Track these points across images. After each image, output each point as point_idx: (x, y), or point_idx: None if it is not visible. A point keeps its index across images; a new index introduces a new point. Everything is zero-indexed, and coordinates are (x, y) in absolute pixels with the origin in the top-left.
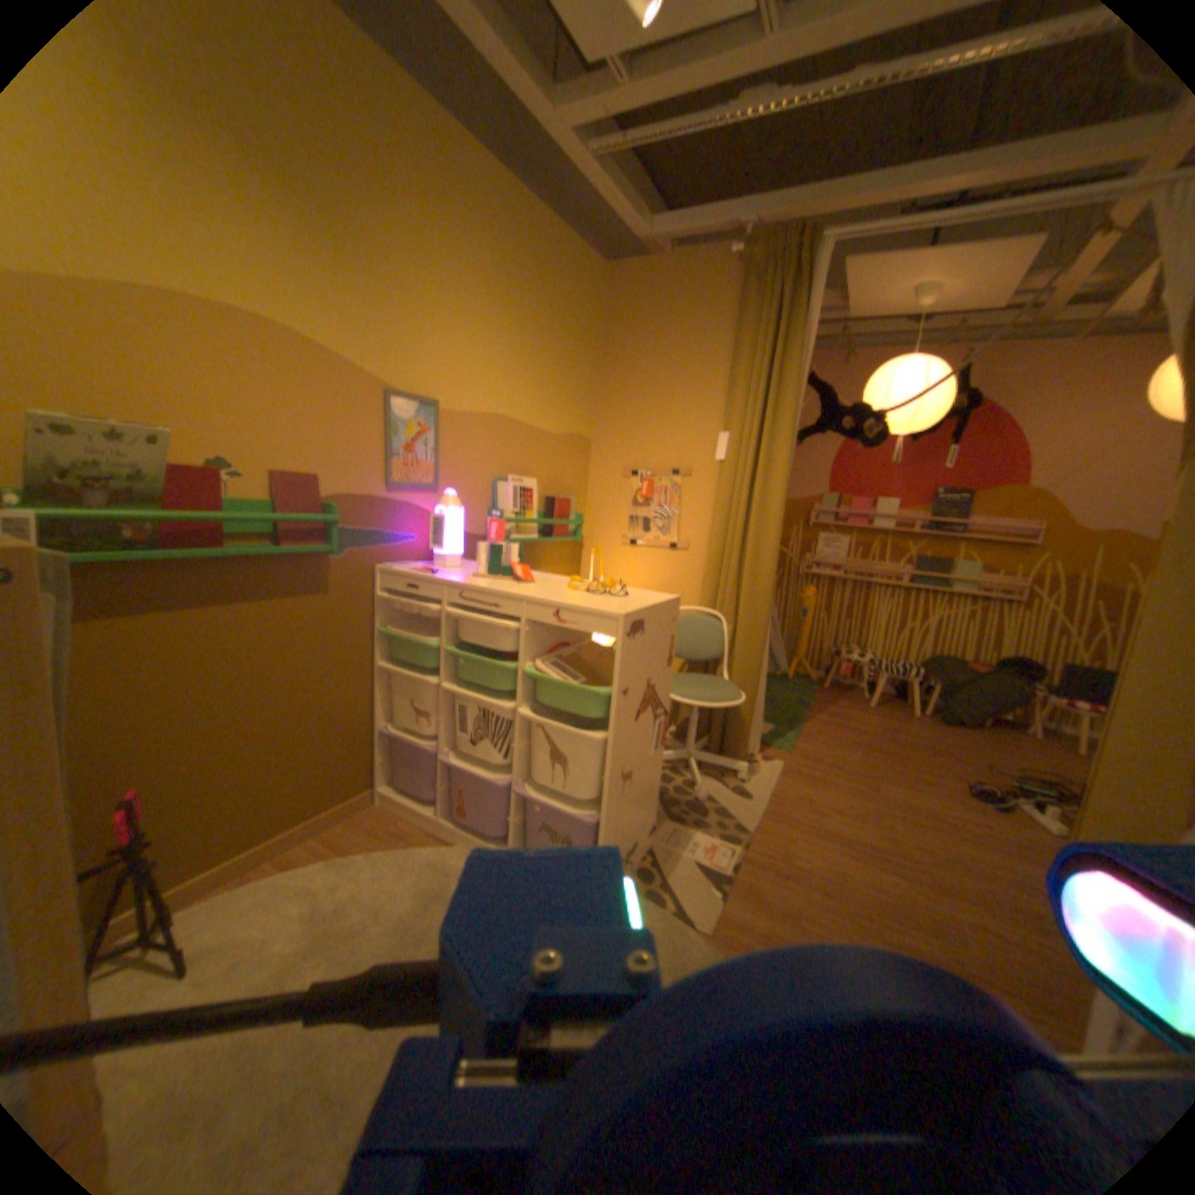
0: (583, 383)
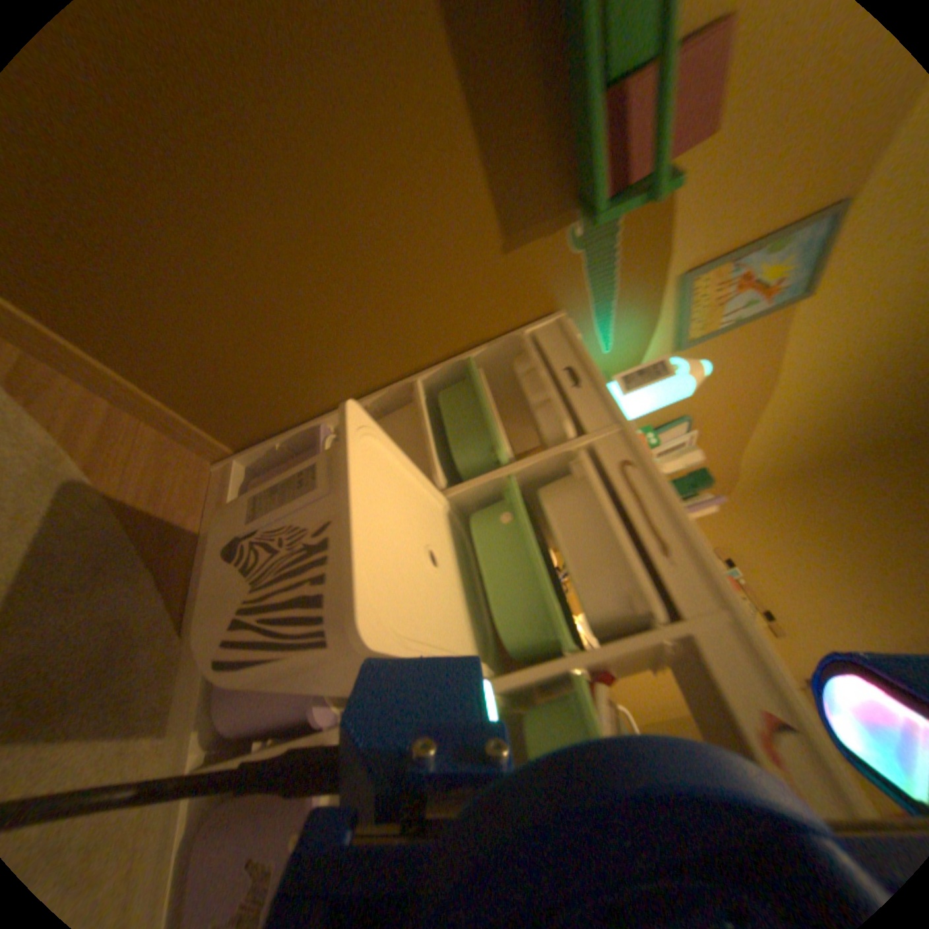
0: (800, 464)
